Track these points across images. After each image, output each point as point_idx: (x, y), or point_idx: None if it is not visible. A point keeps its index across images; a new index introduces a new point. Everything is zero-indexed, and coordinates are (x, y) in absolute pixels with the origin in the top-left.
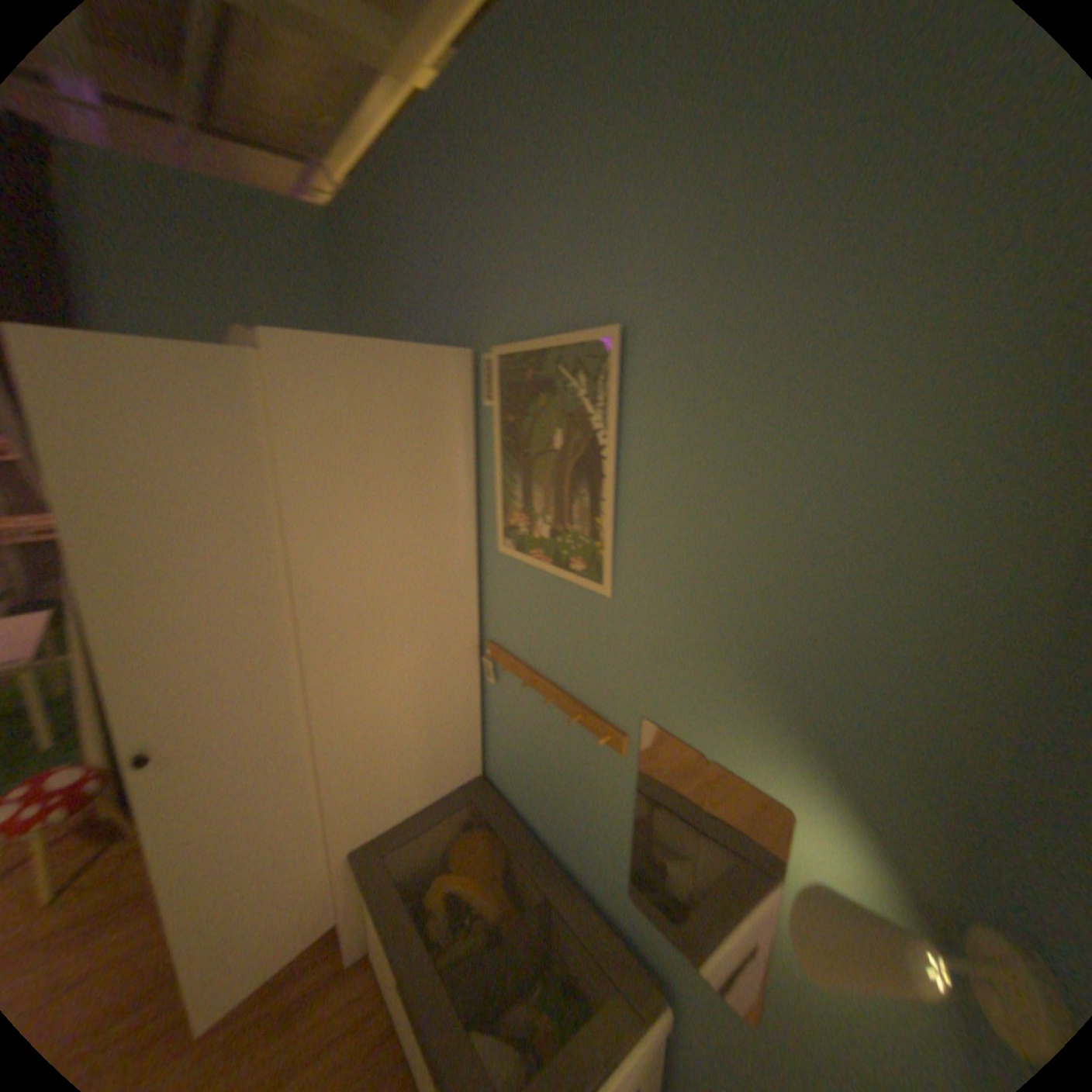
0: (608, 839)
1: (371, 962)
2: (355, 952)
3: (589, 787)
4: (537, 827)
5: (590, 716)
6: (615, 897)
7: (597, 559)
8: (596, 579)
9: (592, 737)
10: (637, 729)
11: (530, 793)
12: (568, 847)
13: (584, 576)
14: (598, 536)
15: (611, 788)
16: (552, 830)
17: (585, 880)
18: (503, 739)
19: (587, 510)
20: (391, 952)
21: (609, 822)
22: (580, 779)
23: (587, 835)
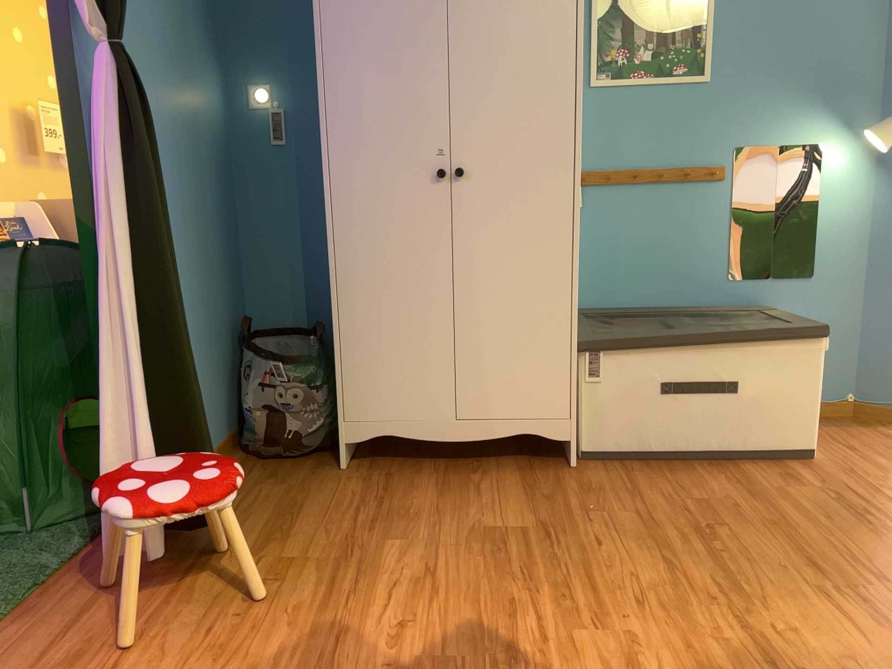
0: (709, 252)
1: (603, 432)
2: (577, 447)
3: (691, 227)
4: (634, 305)
5: (694, 170)
6: (716, 291)
7: (698, 61)
8: (698, 75)
9: (693, 188)
10: (731, 159)
11: (625, 280)
12: (671, 292)
13: (688, 76)
14: (699, 47)
15: (711, 213)
16: (652, 292)
17: (688, 304)
18: (588, 255)
19: (690, 32)
20: (670, 347)
21: (710, 239)
22: (682, 227)
23: (690, 266)
